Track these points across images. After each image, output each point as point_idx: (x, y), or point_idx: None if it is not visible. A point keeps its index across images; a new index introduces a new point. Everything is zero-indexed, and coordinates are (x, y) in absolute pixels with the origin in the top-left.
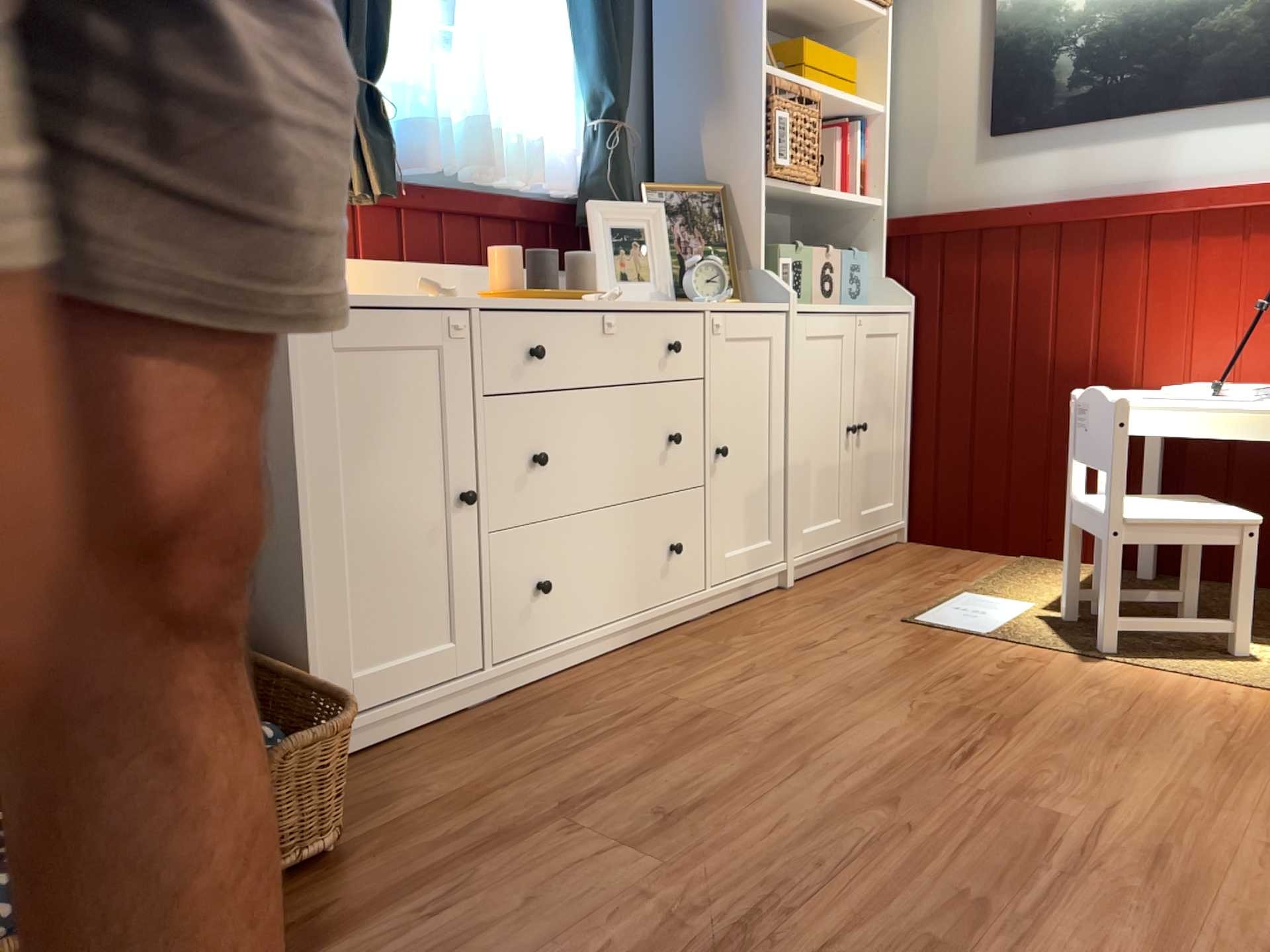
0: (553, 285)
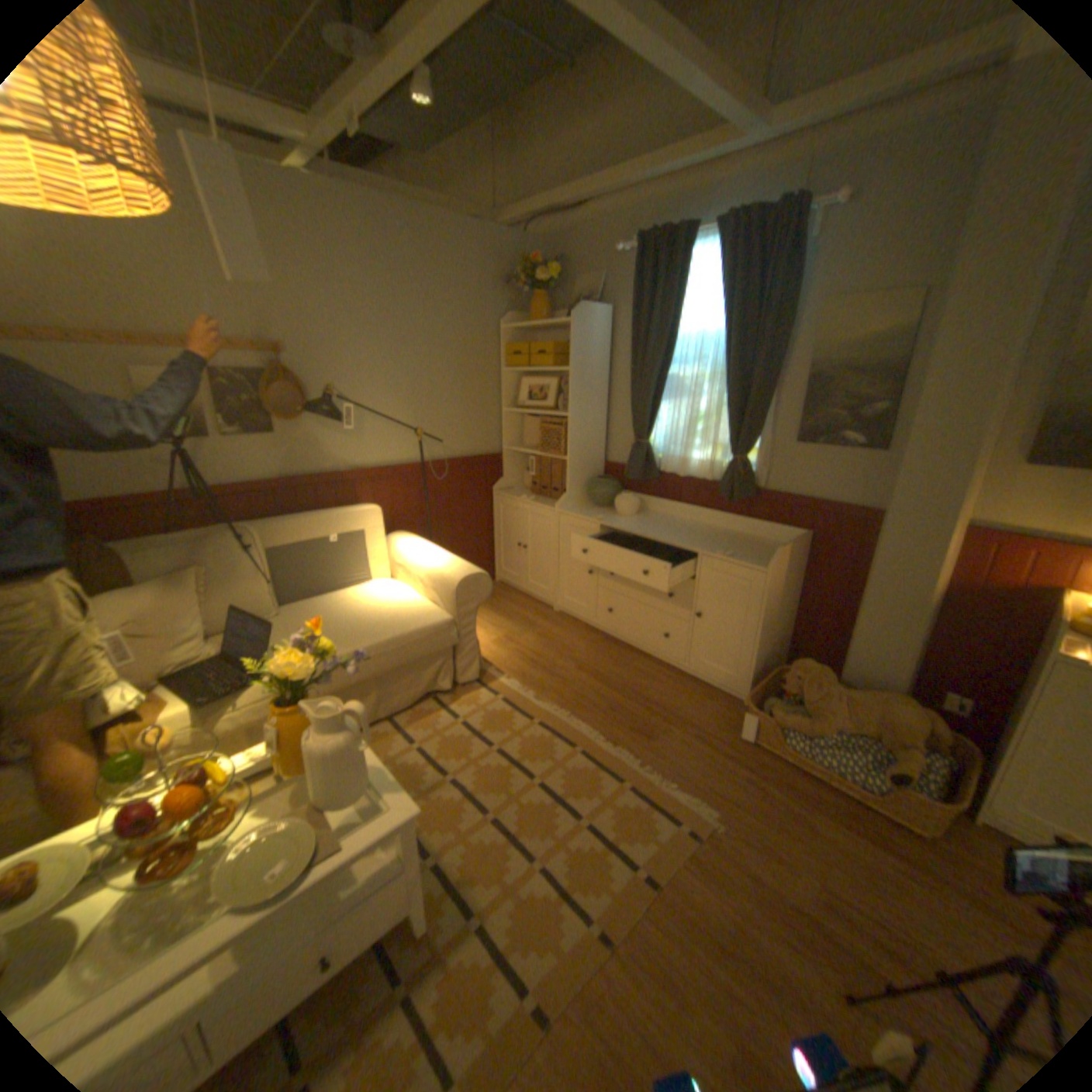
0: None
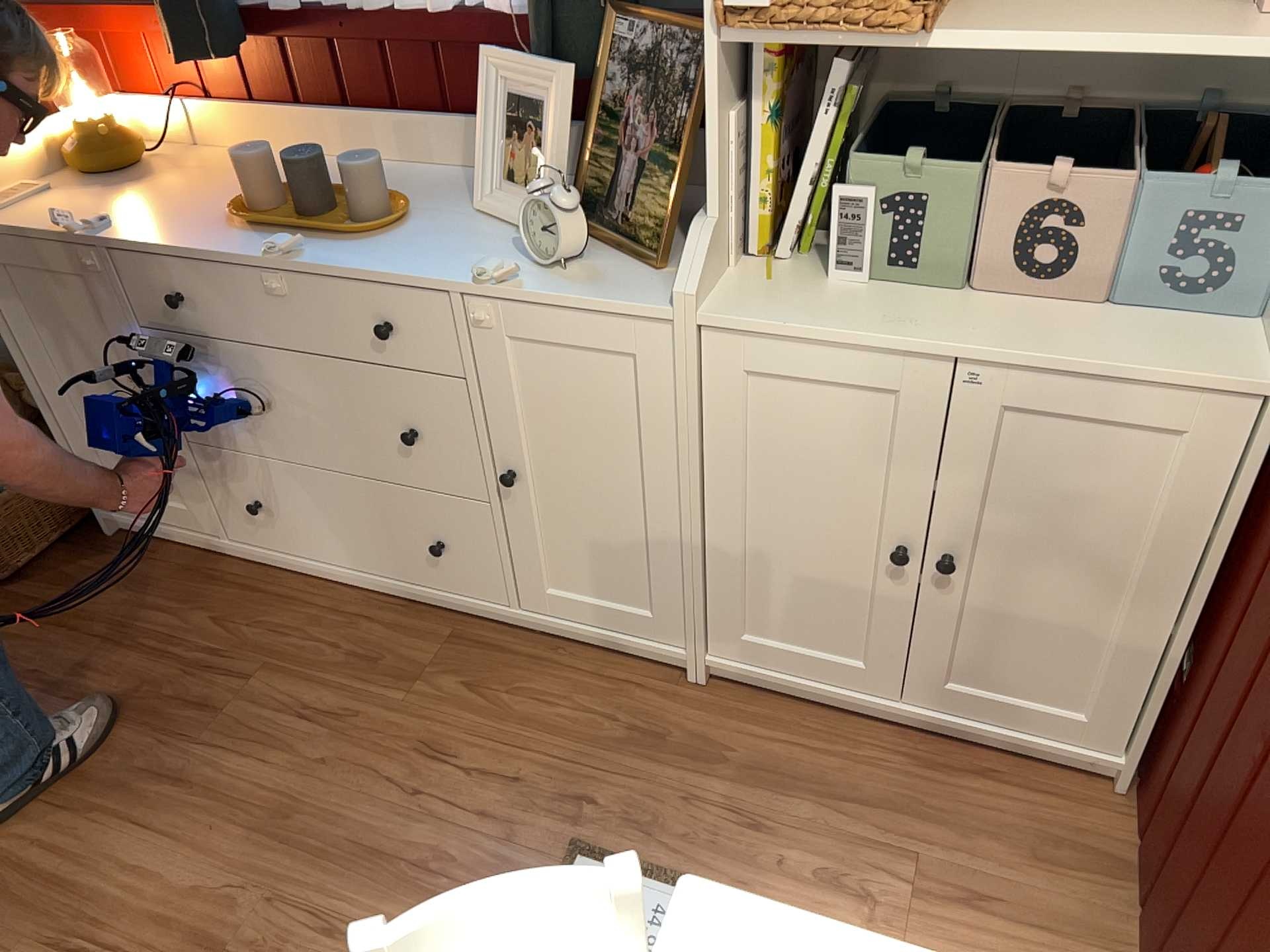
0: (318, 209)
